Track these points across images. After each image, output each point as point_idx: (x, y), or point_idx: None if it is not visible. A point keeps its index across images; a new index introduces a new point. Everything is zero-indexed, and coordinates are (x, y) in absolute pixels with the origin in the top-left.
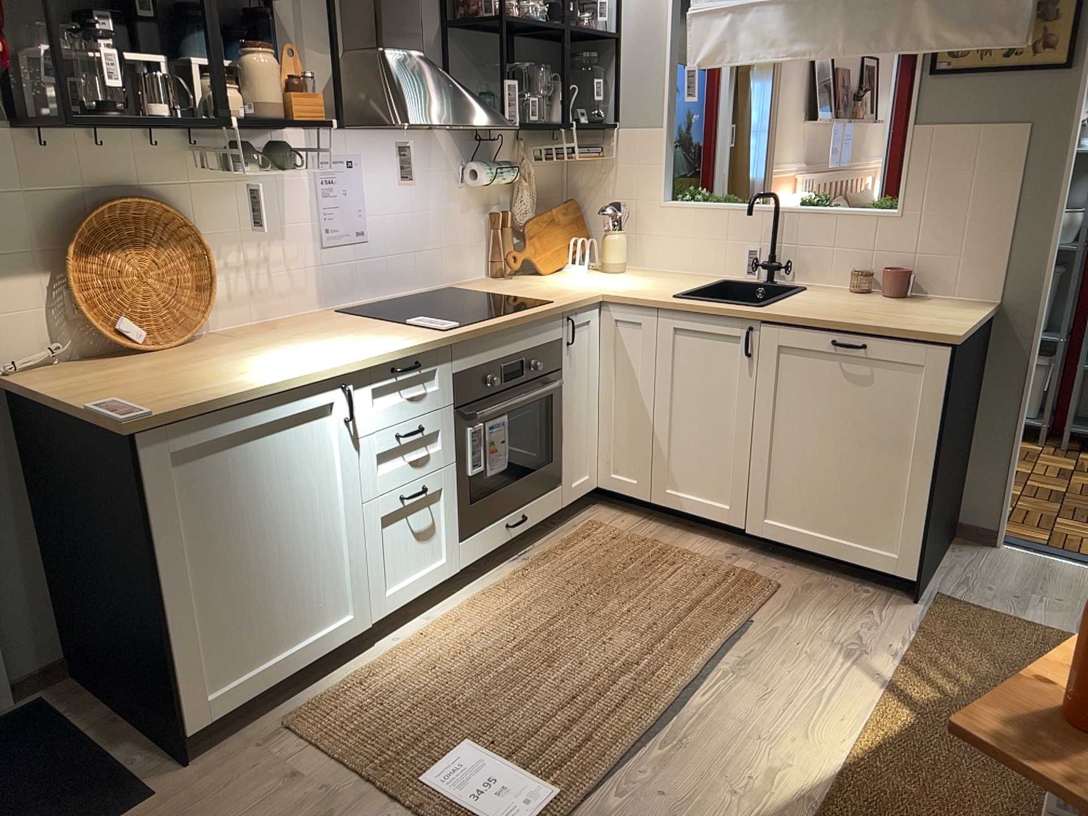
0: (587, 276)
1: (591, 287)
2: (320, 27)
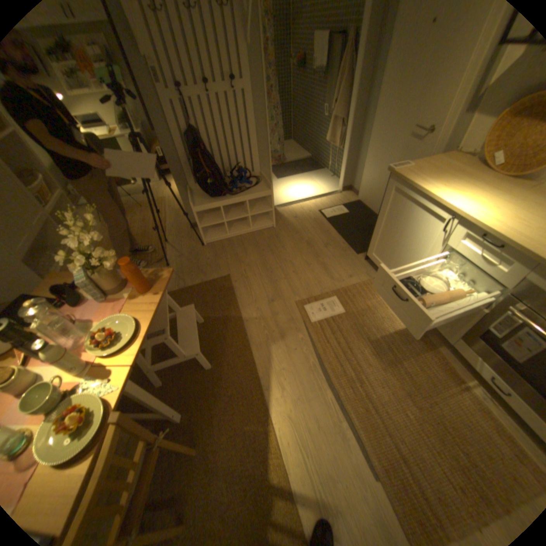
0: None
1: None
2: None
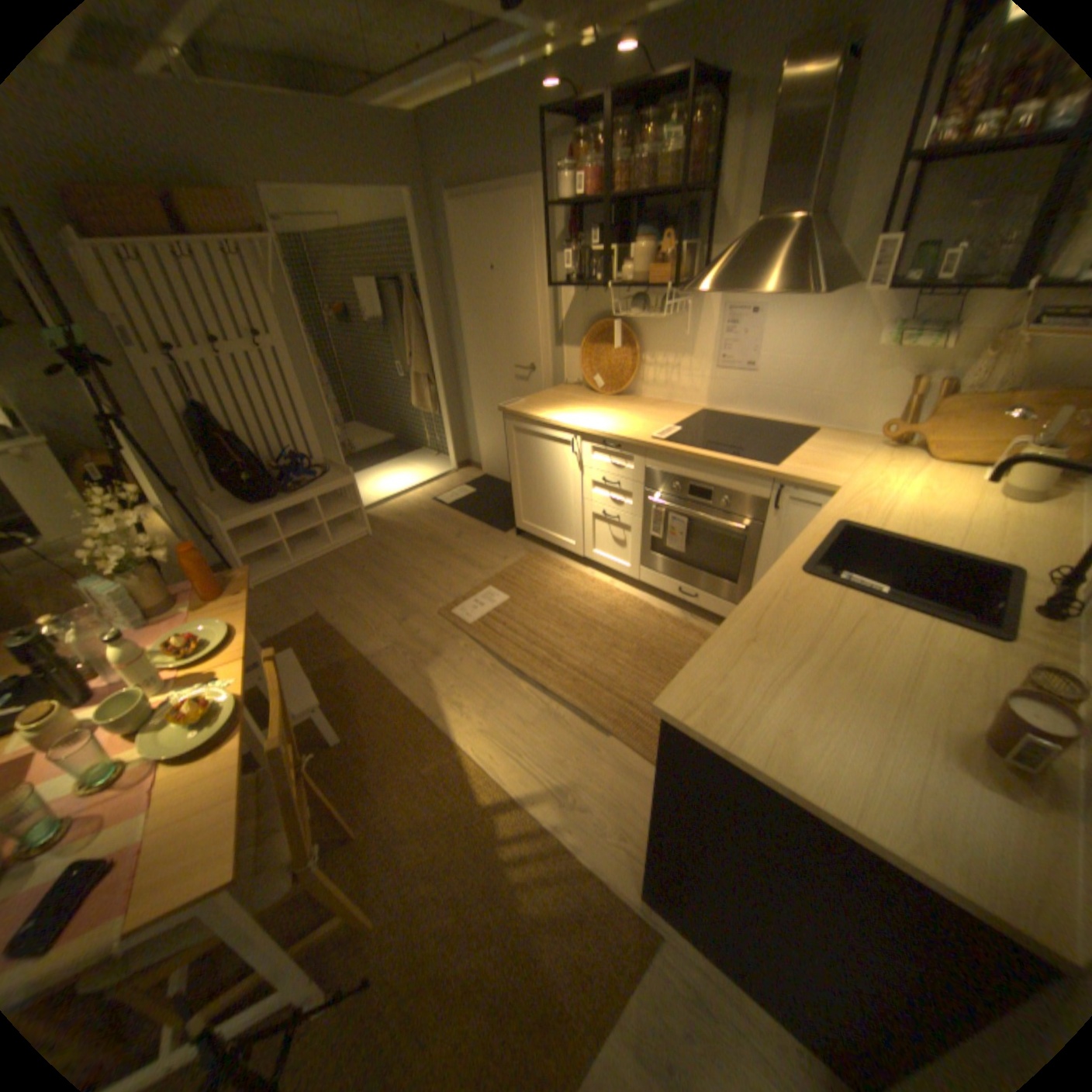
0: (960, 482)
1: (874, 482)
2: (756, 200)
